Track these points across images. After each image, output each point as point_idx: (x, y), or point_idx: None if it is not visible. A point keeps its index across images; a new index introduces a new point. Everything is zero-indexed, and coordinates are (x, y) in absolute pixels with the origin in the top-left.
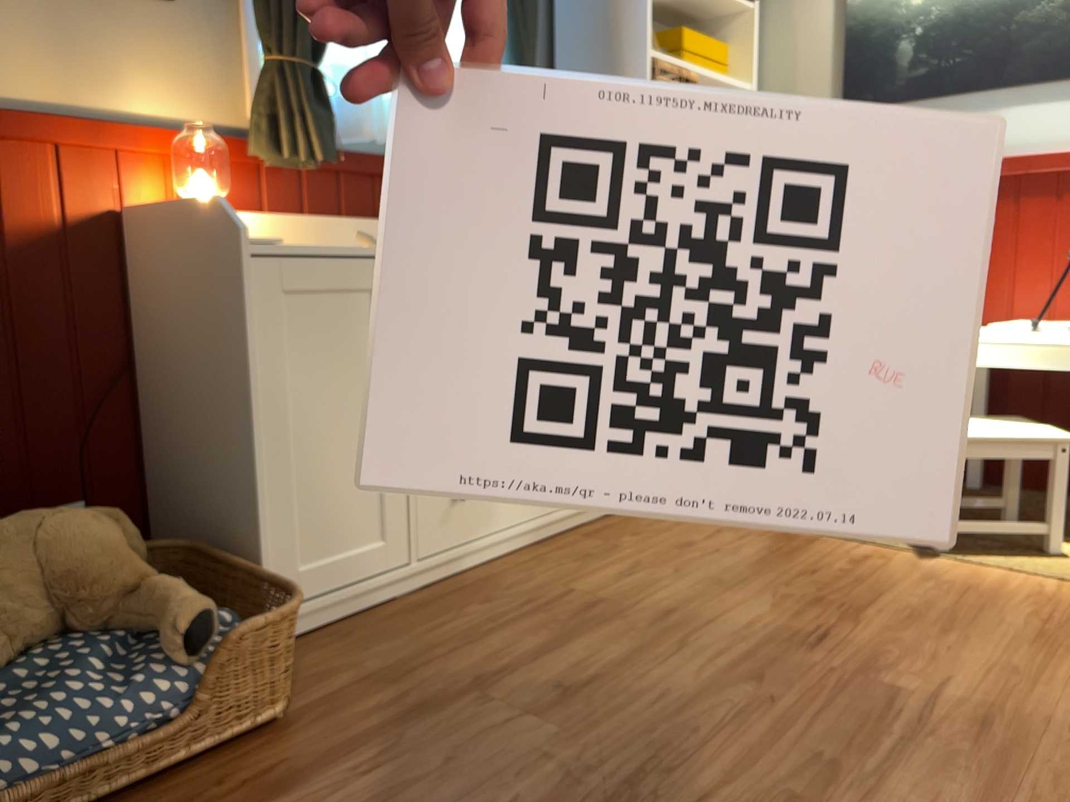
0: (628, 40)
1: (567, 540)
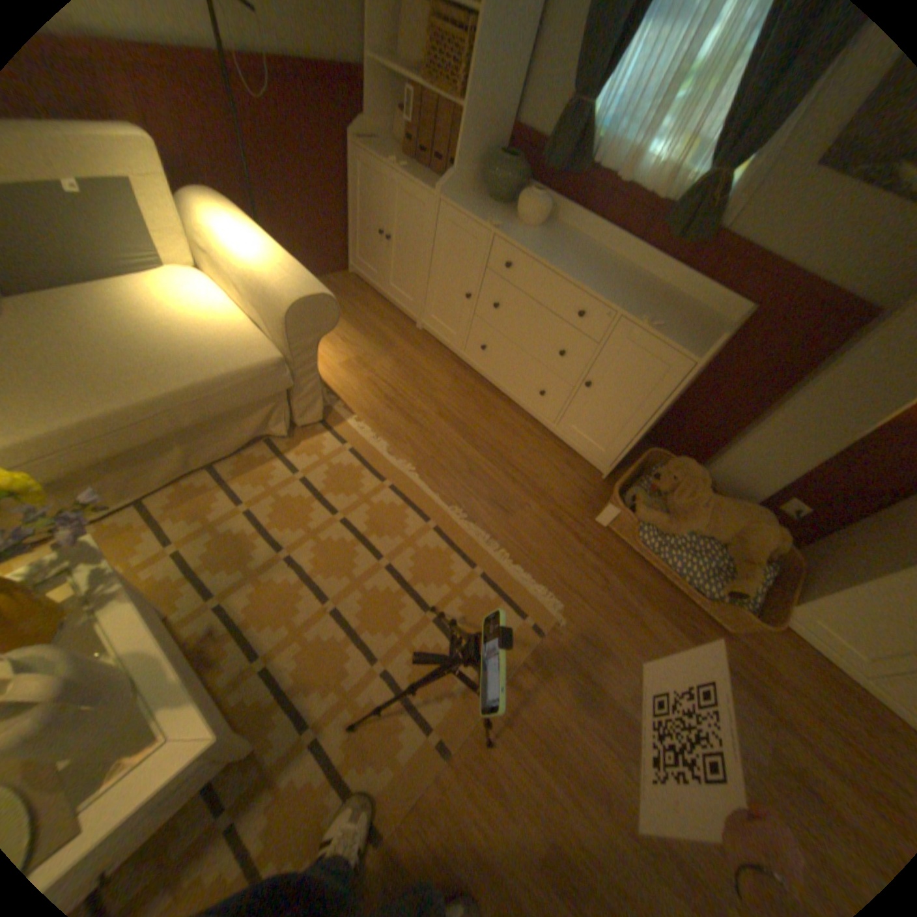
0: None
1: None
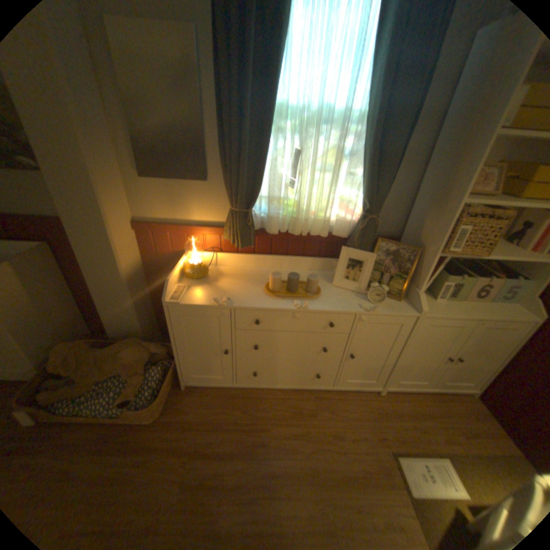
0: (457, 188)
1: (307, 396)
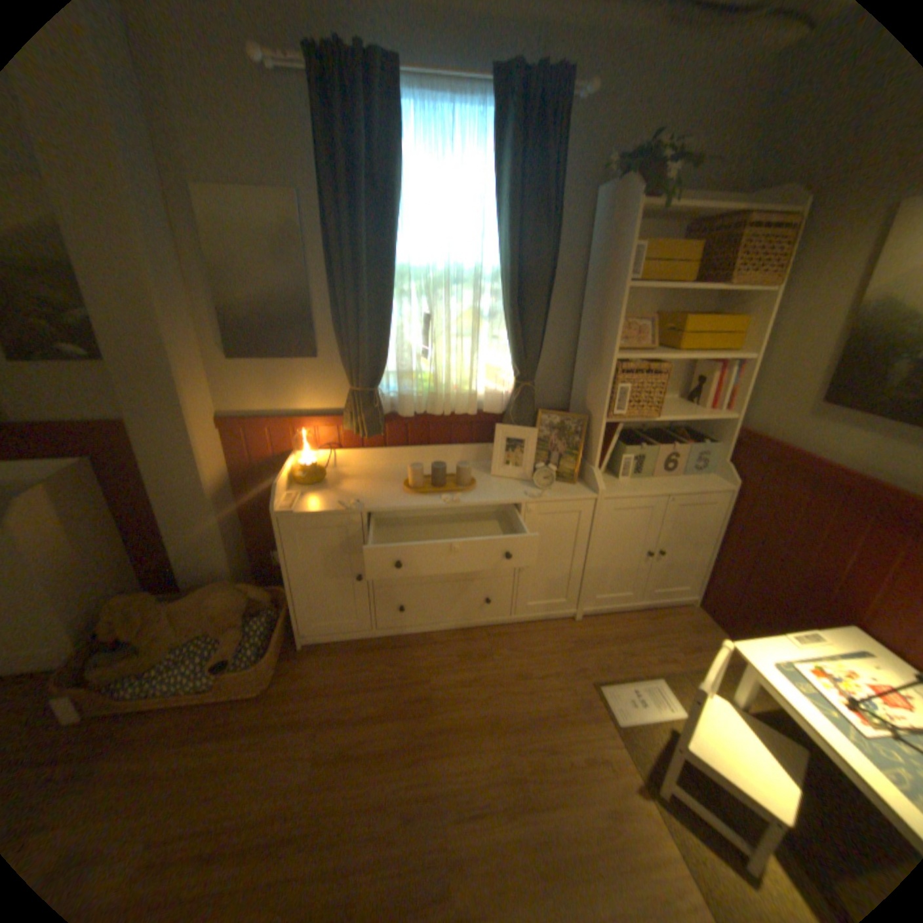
0: (607, 345)
1: (477, 636)
